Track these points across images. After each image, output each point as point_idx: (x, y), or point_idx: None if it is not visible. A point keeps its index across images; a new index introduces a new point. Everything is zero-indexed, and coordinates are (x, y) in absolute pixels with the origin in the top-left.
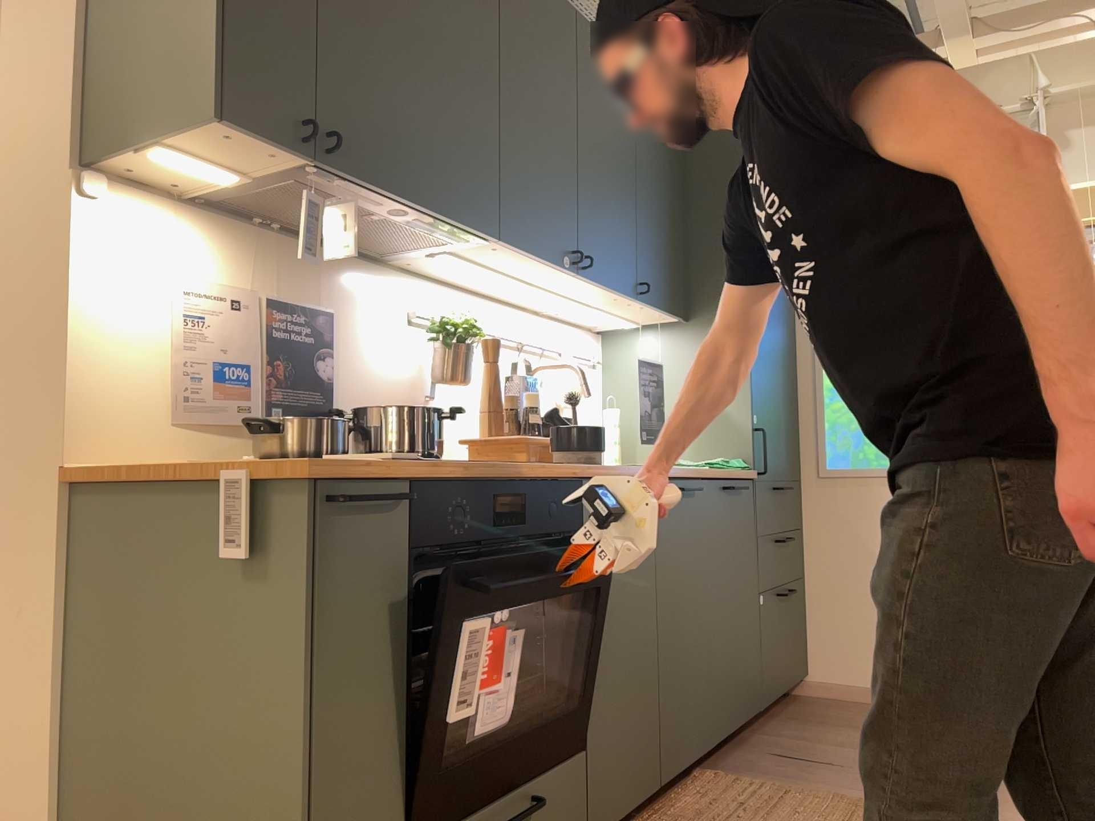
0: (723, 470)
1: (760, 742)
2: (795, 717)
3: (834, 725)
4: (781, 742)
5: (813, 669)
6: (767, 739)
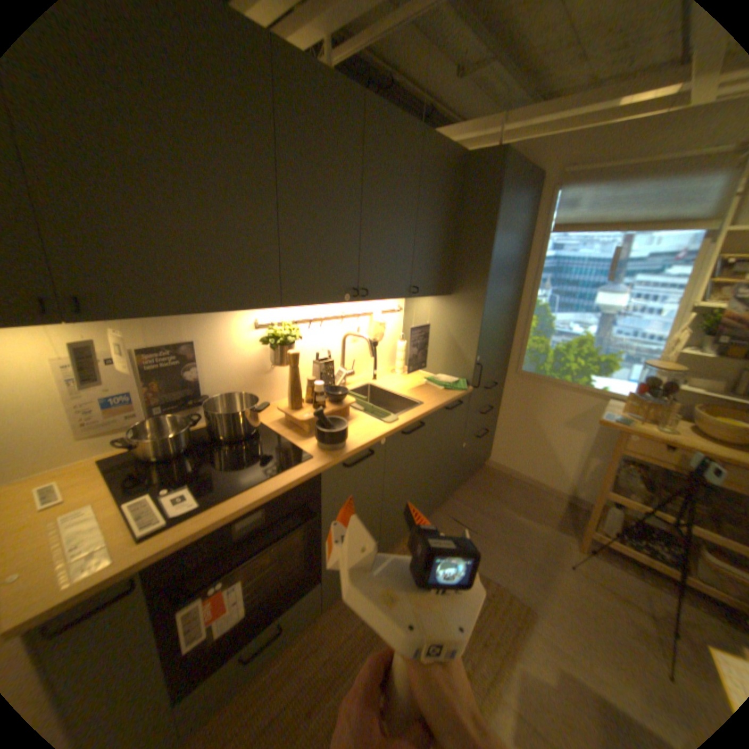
0: (451, 390)
1: (449, 506)
2: (474, 486)
3: (490, 497)
4: (459, 508)
5: (492, 457)
6: (454, 503)
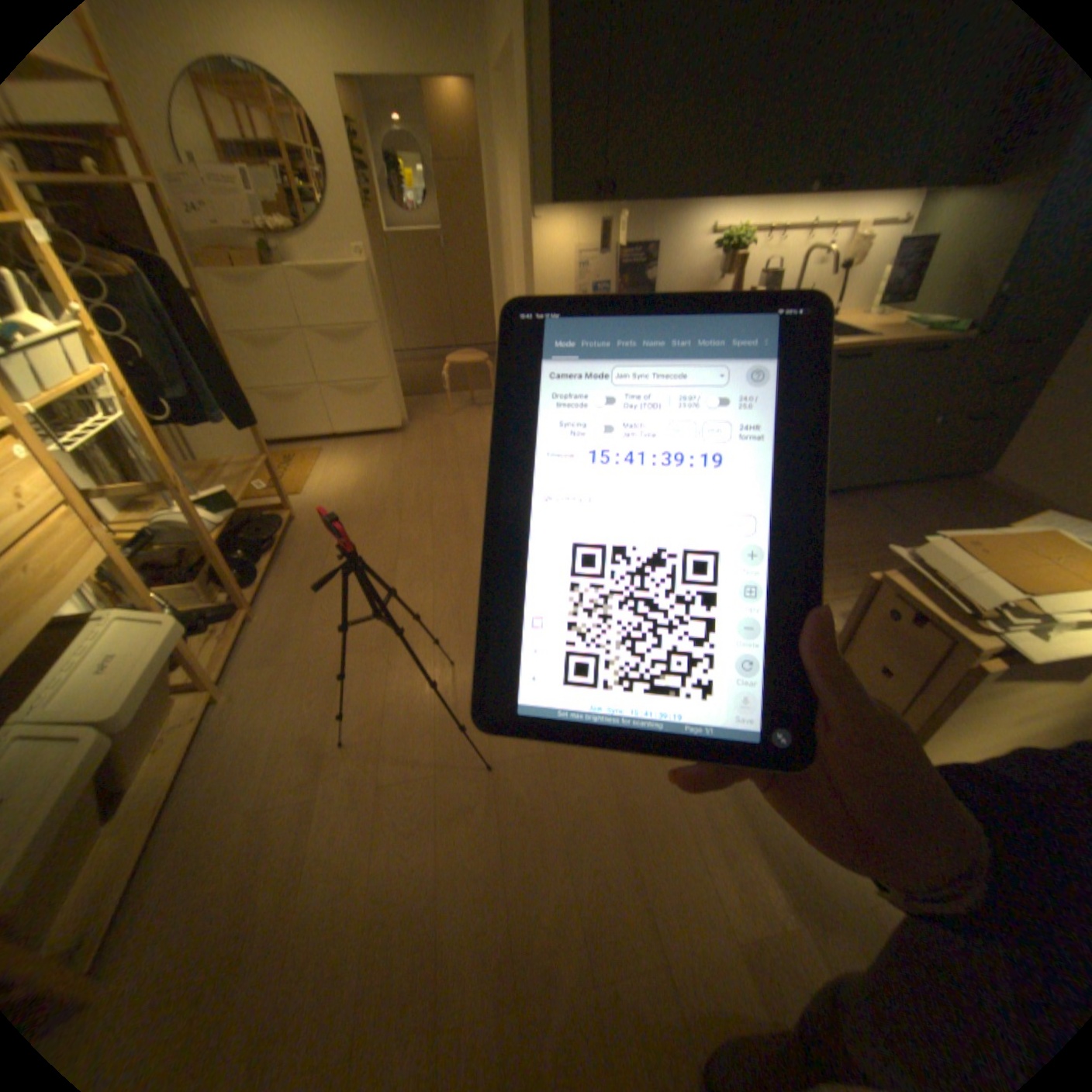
0: (936, 331)
1: (887, 496)
2: (941, 491)
3: (958, 504)
4: (900, 500)
5: (997, 467)
6: (896, 496)
